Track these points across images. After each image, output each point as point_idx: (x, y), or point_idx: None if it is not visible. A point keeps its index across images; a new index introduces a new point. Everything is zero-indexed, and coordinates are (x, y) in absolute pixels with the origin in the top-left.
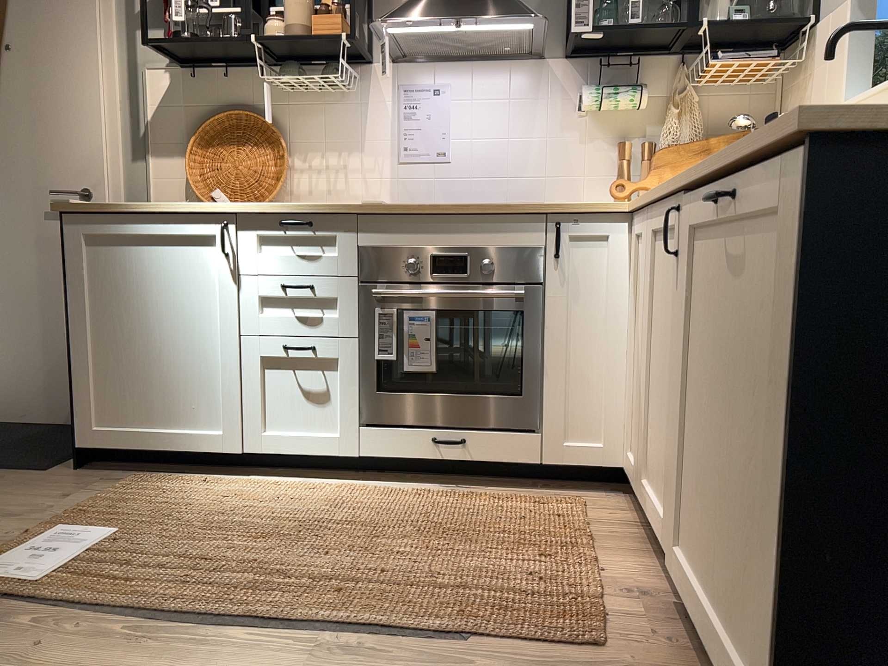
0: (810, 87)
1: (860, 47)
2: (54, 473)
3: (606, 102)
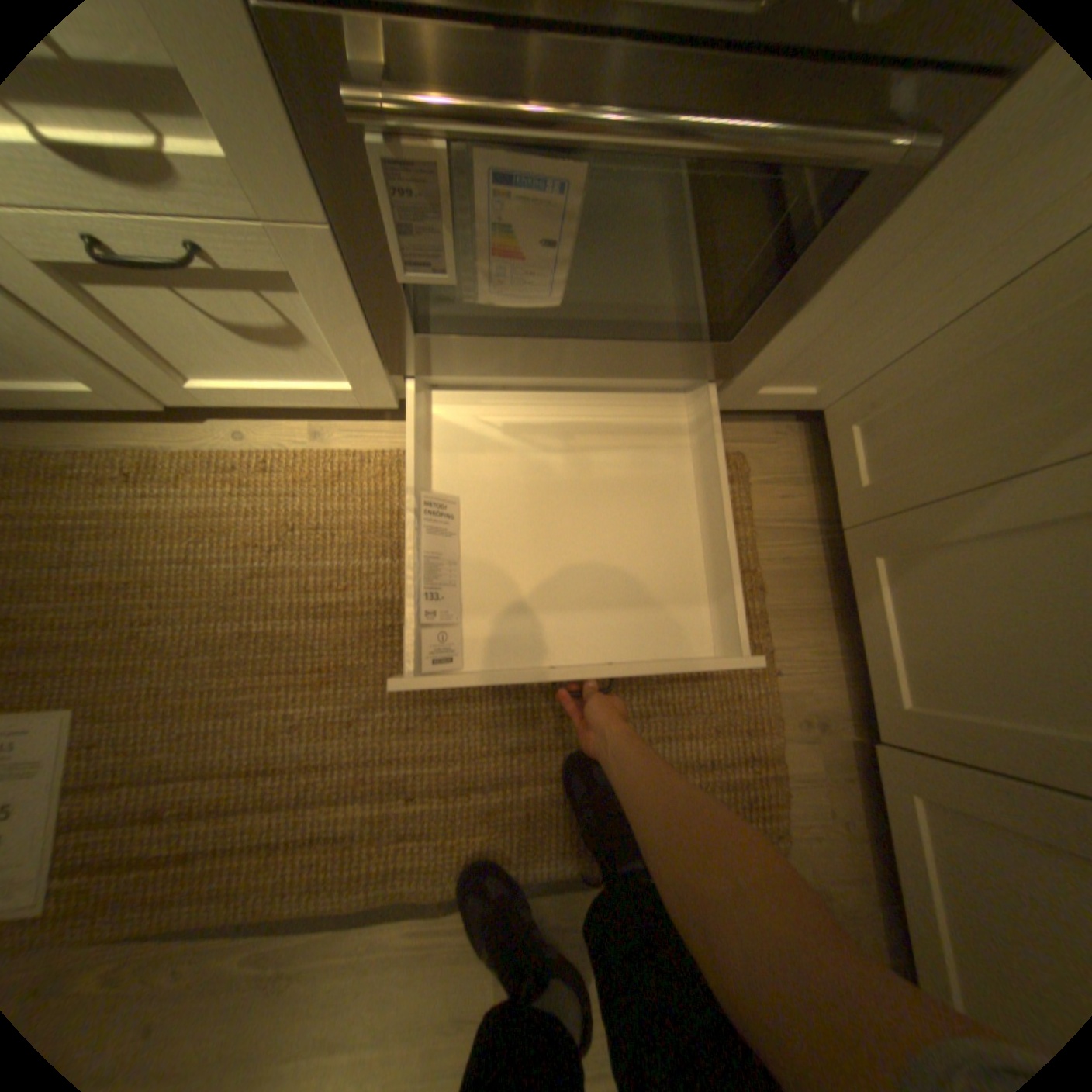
0: None
1: None
2: None
3: None
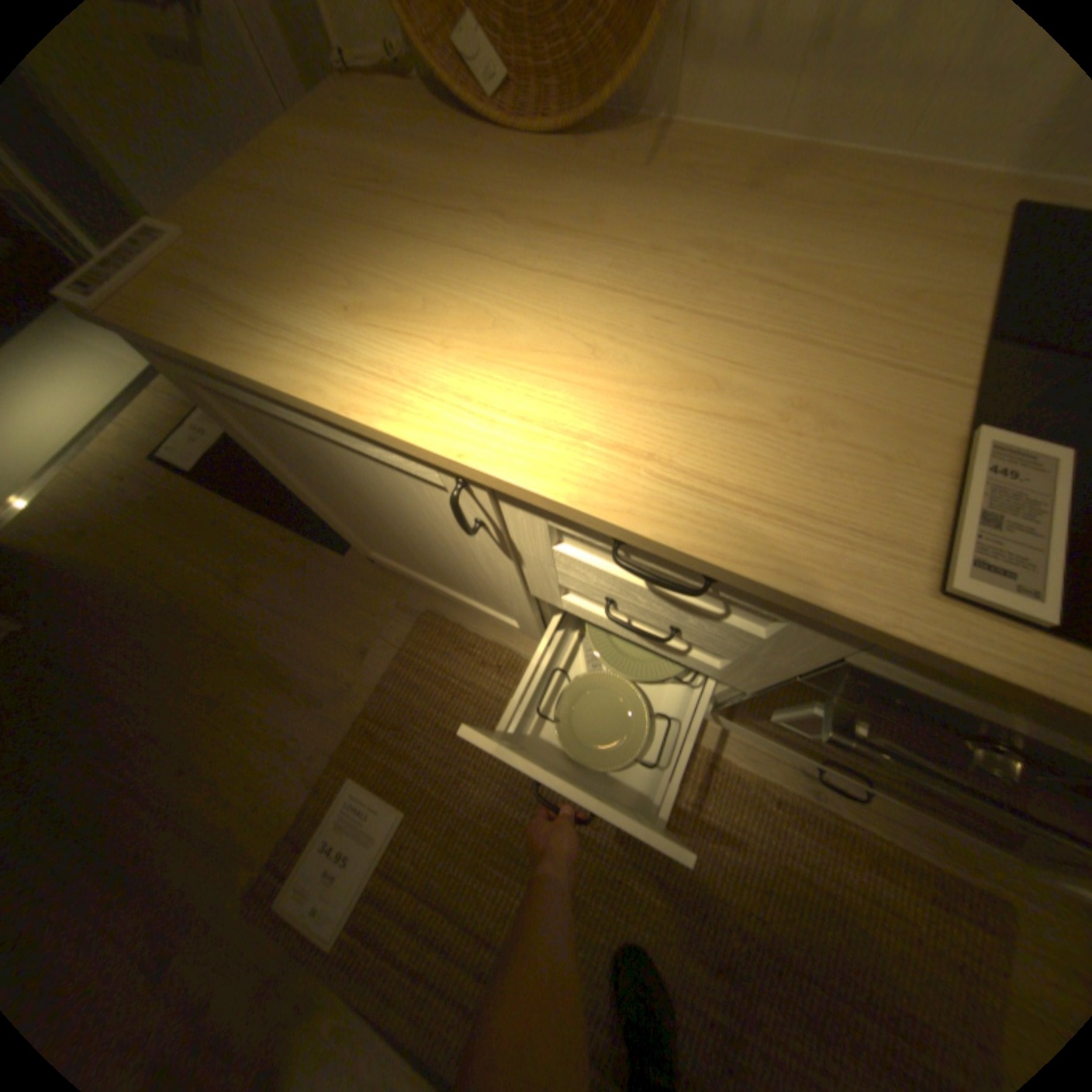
0: None
1: None
2: (350, 561)
3: None
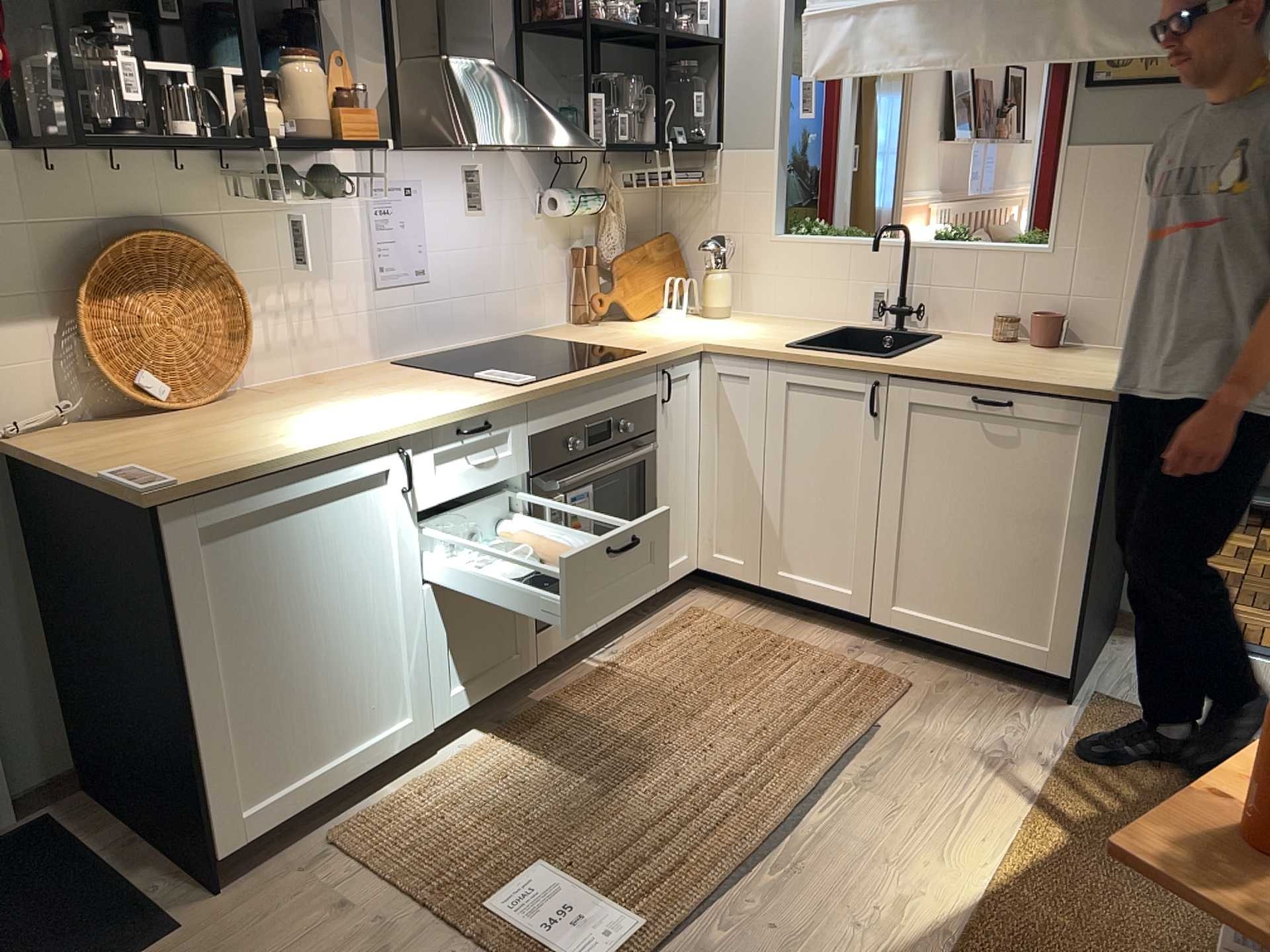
0: (720, 202)
1: (782, 188)
2: (200, 917)
3: (579, 209)
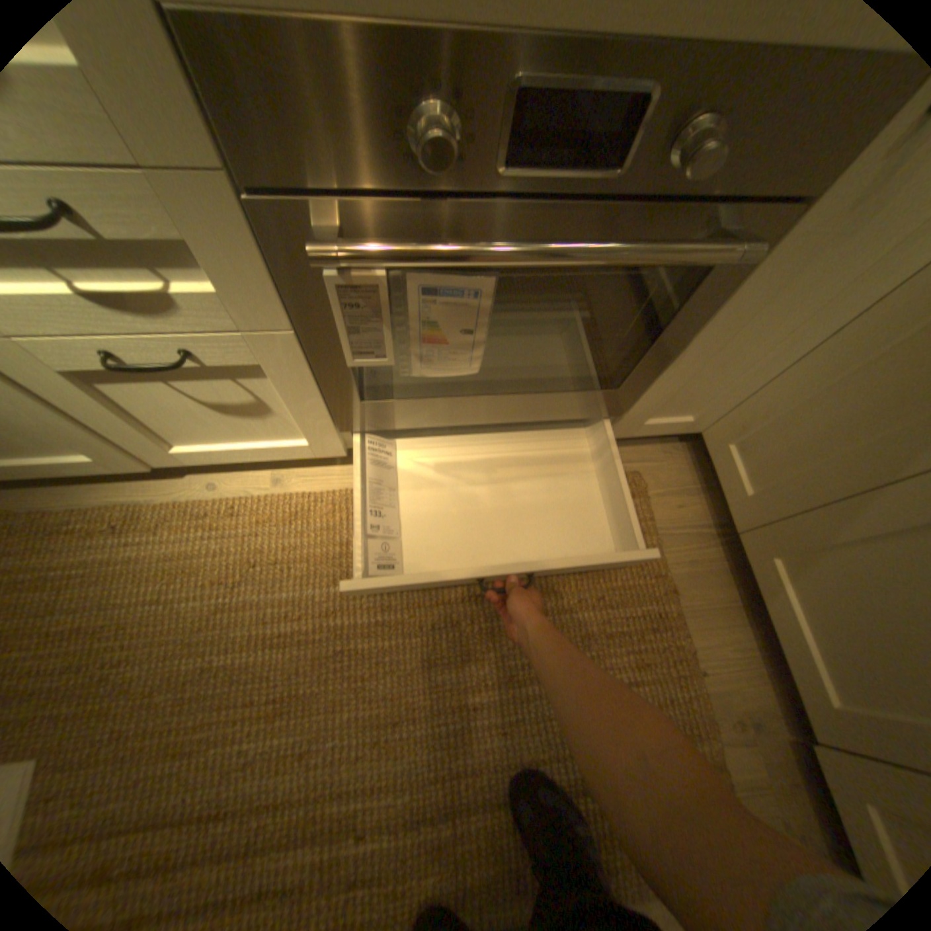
0: None
1: None
2: None
3: None
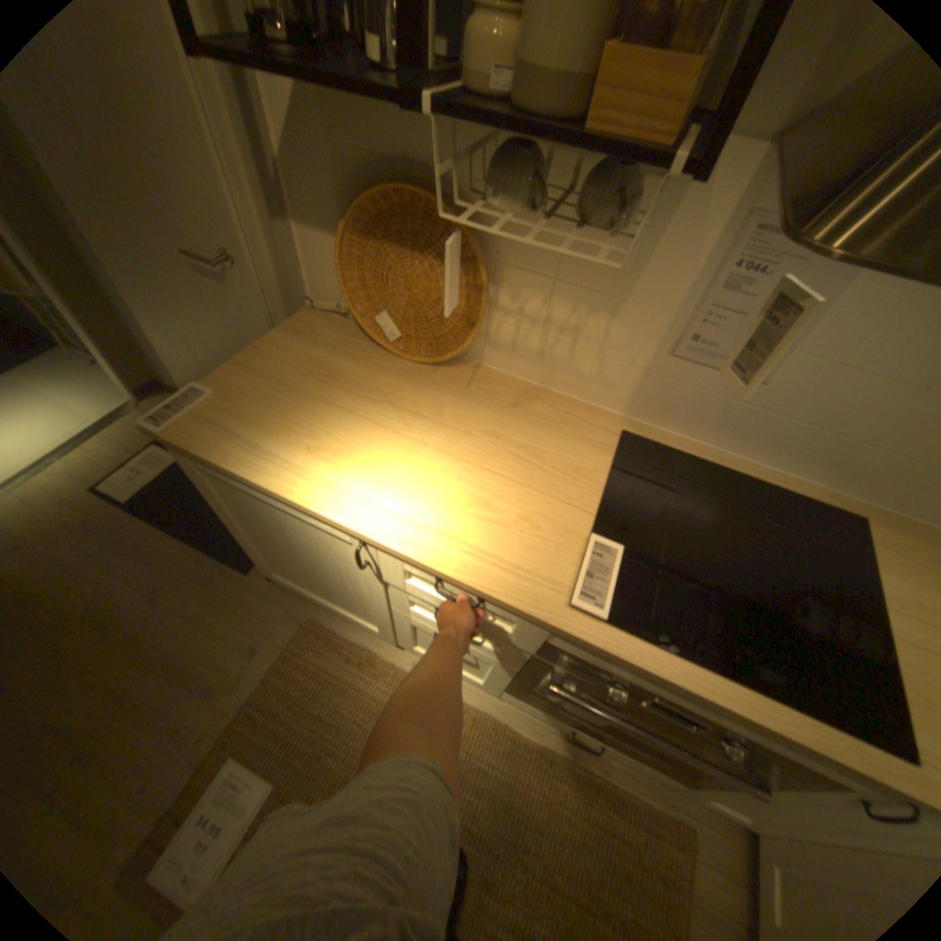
0: None
1: None
2: (252, 580)
3: None
